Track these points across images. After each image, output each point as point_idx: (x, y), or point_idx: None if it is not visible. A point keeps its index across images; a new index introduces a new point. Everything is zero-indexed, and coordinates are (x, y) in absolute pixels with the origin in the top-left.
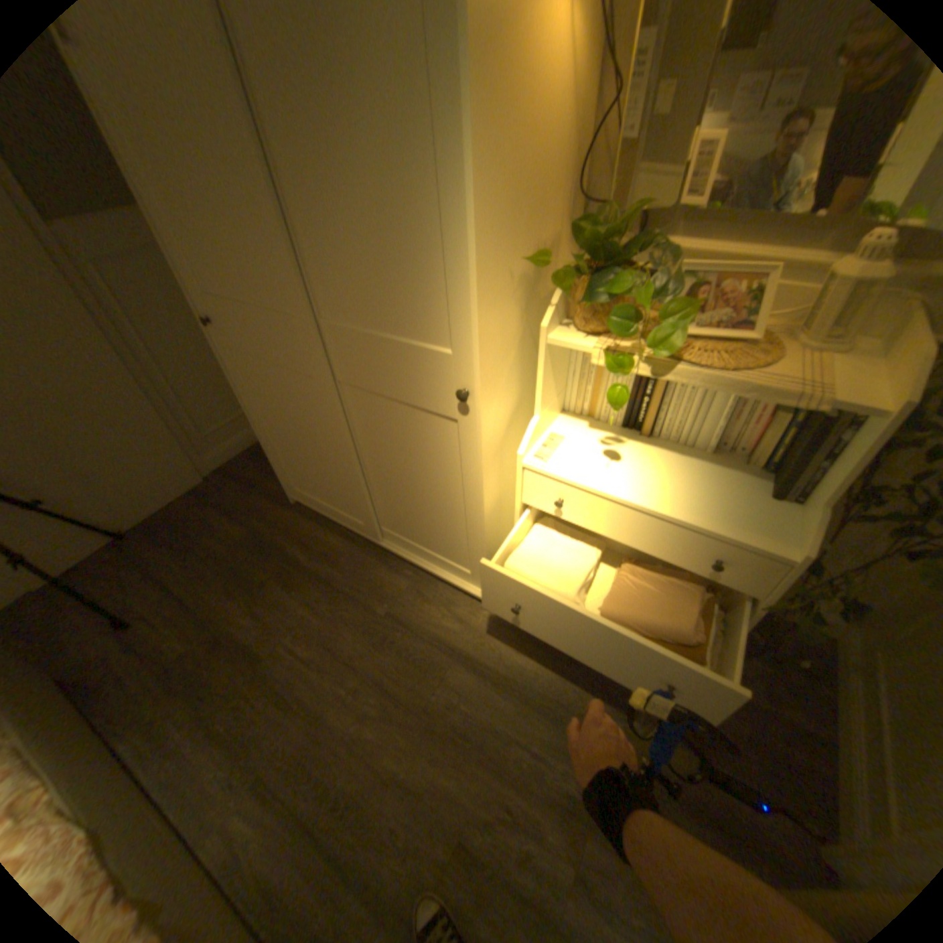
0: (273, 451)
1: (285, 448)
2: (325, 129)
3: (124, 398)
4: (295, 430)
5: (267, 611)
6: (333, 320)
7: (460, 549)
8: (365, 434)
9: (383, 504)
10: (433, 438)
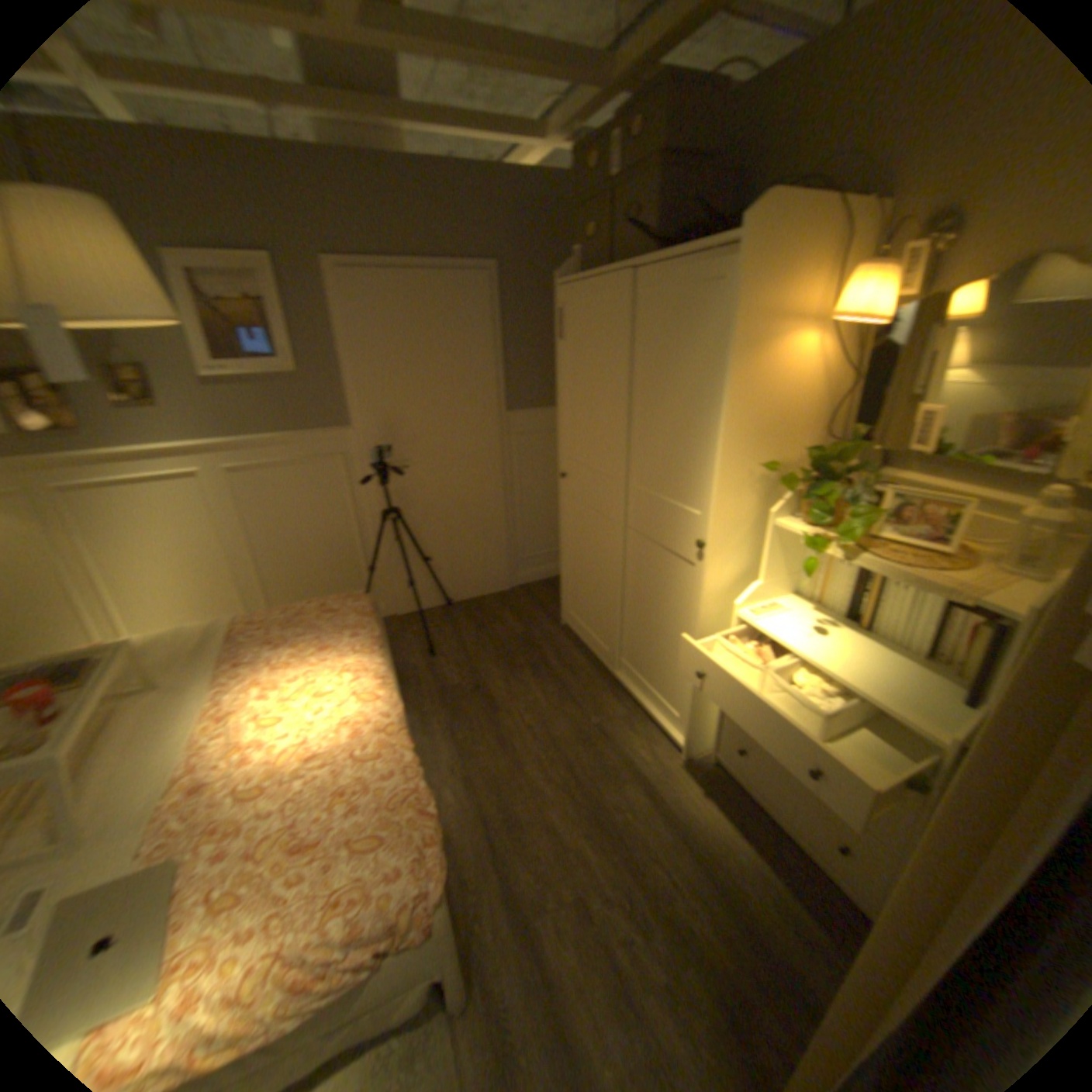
0: (565, 575)
1: (574, 574)
2: (661, 387)
3: (493, 515)
4: (586, 560)
5: (515, 685)
6: (635, 485)
7: (675, 689)
8: (631, 570)
9: (628, 635)
10: (676, 578)
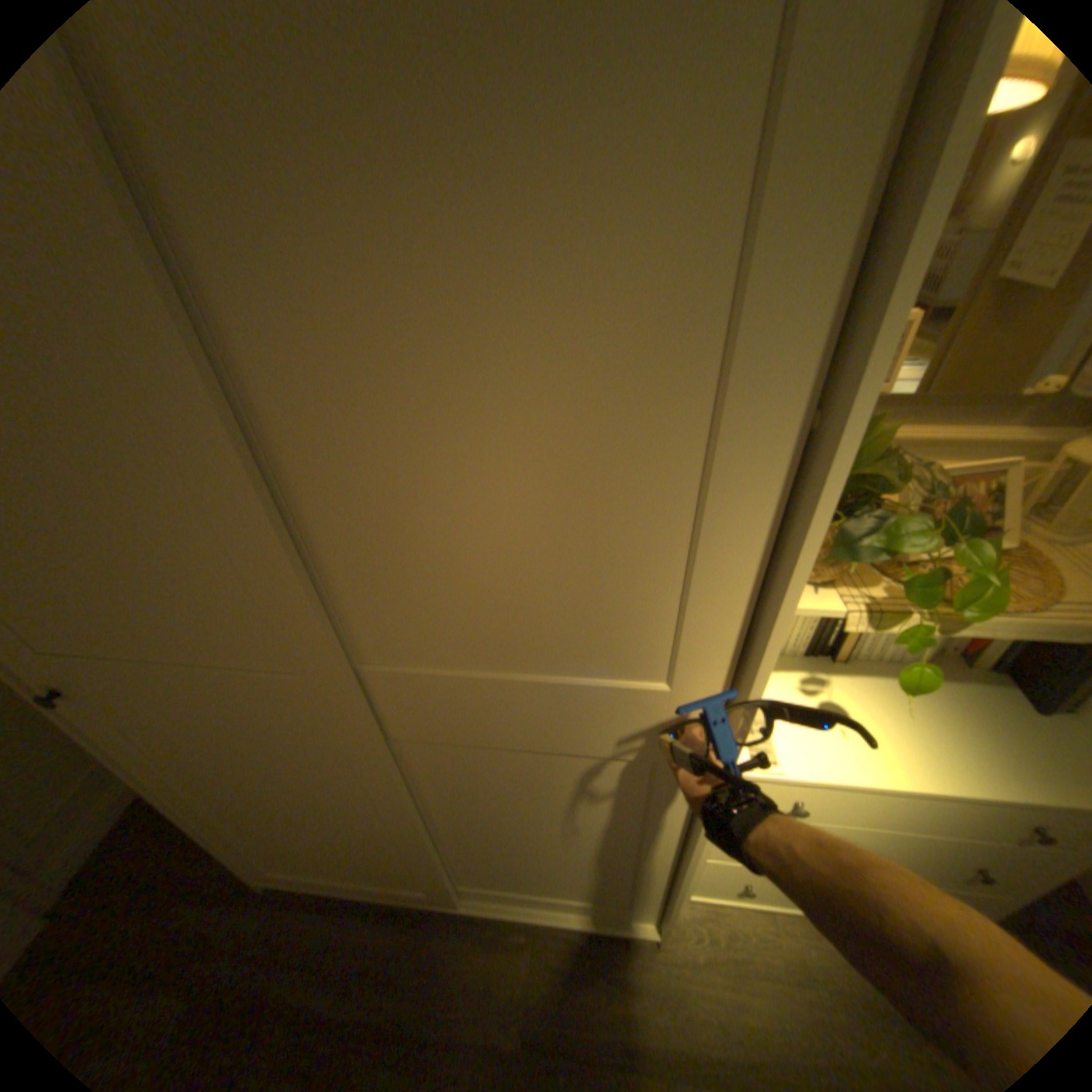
0: (216, 839)
1: (247, 833)
2: (423, 386)
3: None
4: (277, 810)
5: None
6: (392, 664)
7: (615, 892)
8: (440, 794)
9: (465, 865)
10: (595, 786)
